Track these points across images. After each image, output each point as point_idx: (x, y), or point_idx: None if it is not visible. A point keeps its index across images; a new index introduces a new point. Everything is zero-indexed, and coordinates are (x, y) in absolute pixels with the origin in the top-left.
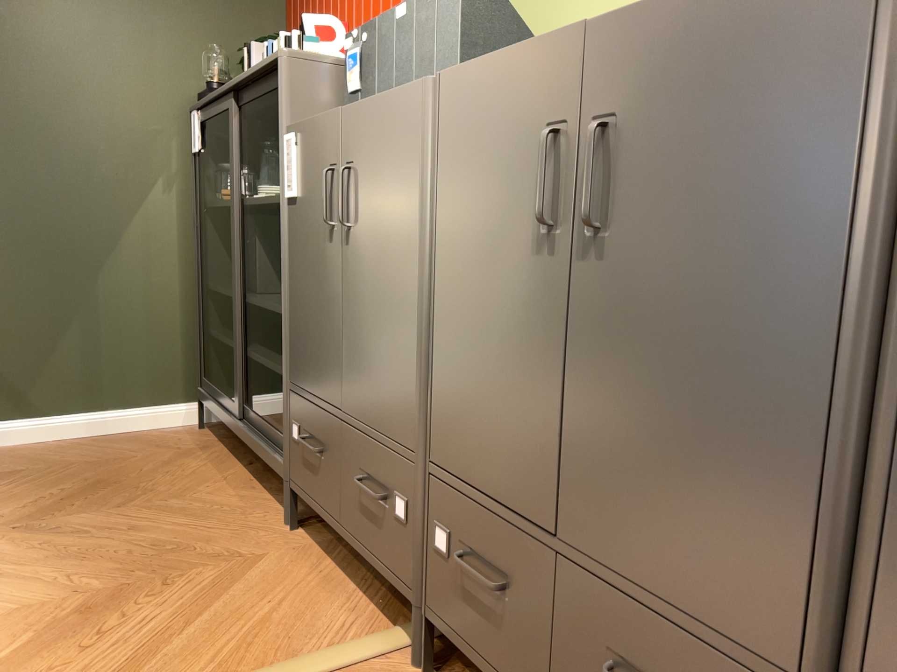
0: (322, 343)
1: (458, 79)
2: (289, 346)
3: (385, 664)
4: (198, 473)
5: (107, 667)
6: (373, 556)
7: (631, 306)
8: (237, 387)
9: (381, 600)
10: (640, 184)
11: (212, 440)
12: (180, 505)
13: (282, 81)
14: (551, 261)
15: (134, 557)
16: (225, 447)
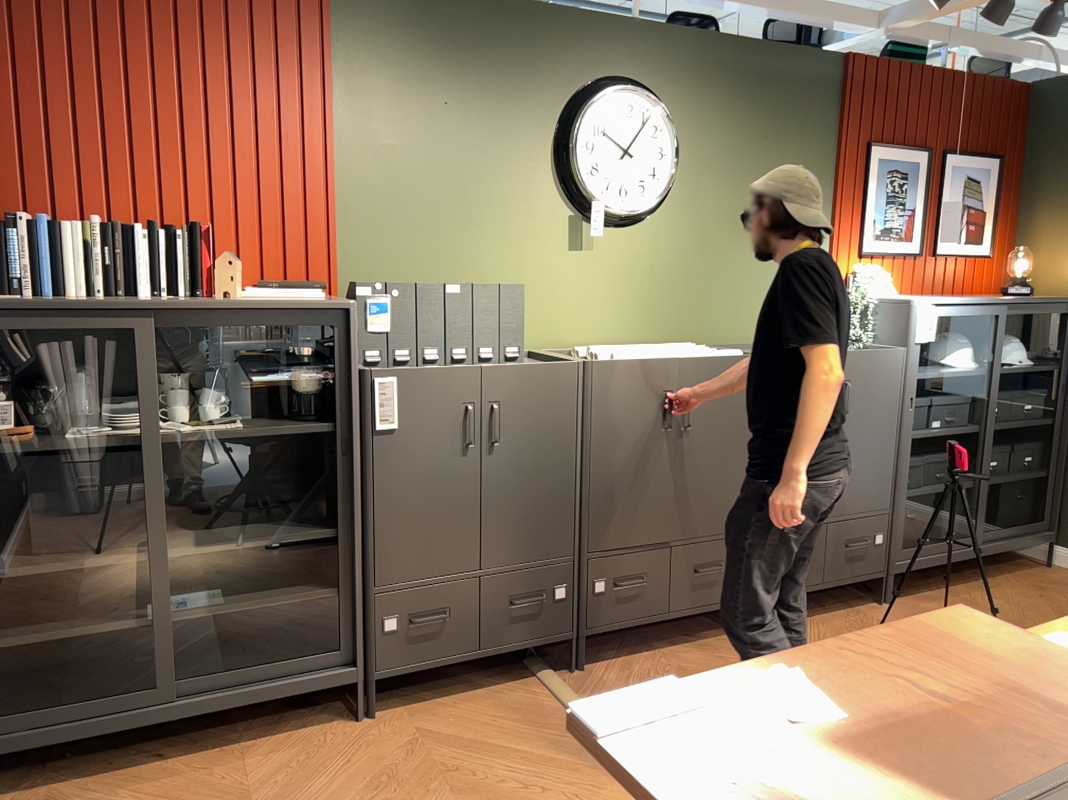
0: (448, 533)
1: (608, 366)
2: (373, 557)
3: (568, 681)
4: (164, 790)
5: (563, 778)
6: (528, 641)
7: (700, 451)
8: (169, 663)
9: (499, 681)
10: (702, 413)
11: (18, 795)
12: (270, 789)
13: (353, 327)
14: (668, 441)
15: (393, 797)
16: (63, 780)
